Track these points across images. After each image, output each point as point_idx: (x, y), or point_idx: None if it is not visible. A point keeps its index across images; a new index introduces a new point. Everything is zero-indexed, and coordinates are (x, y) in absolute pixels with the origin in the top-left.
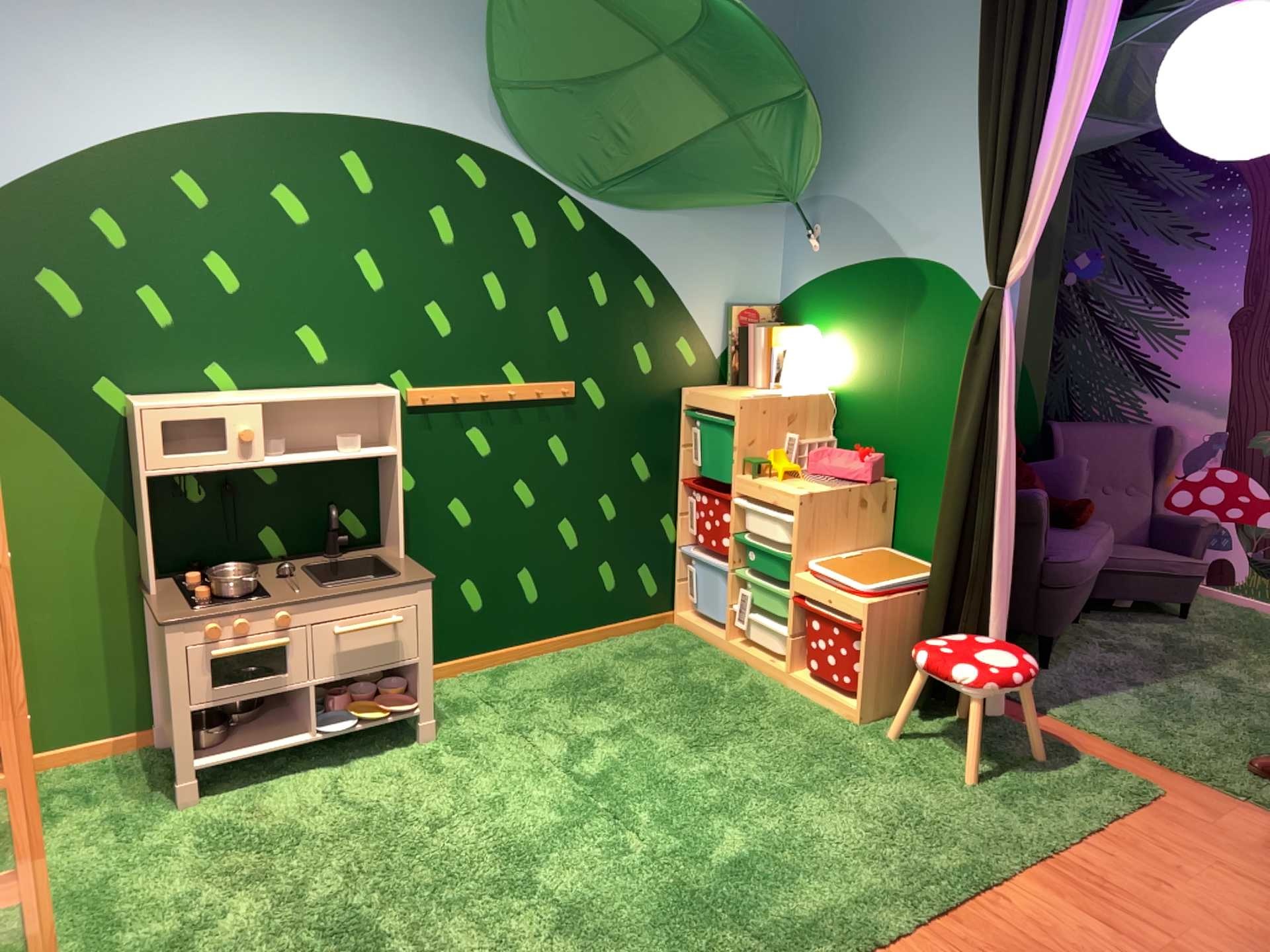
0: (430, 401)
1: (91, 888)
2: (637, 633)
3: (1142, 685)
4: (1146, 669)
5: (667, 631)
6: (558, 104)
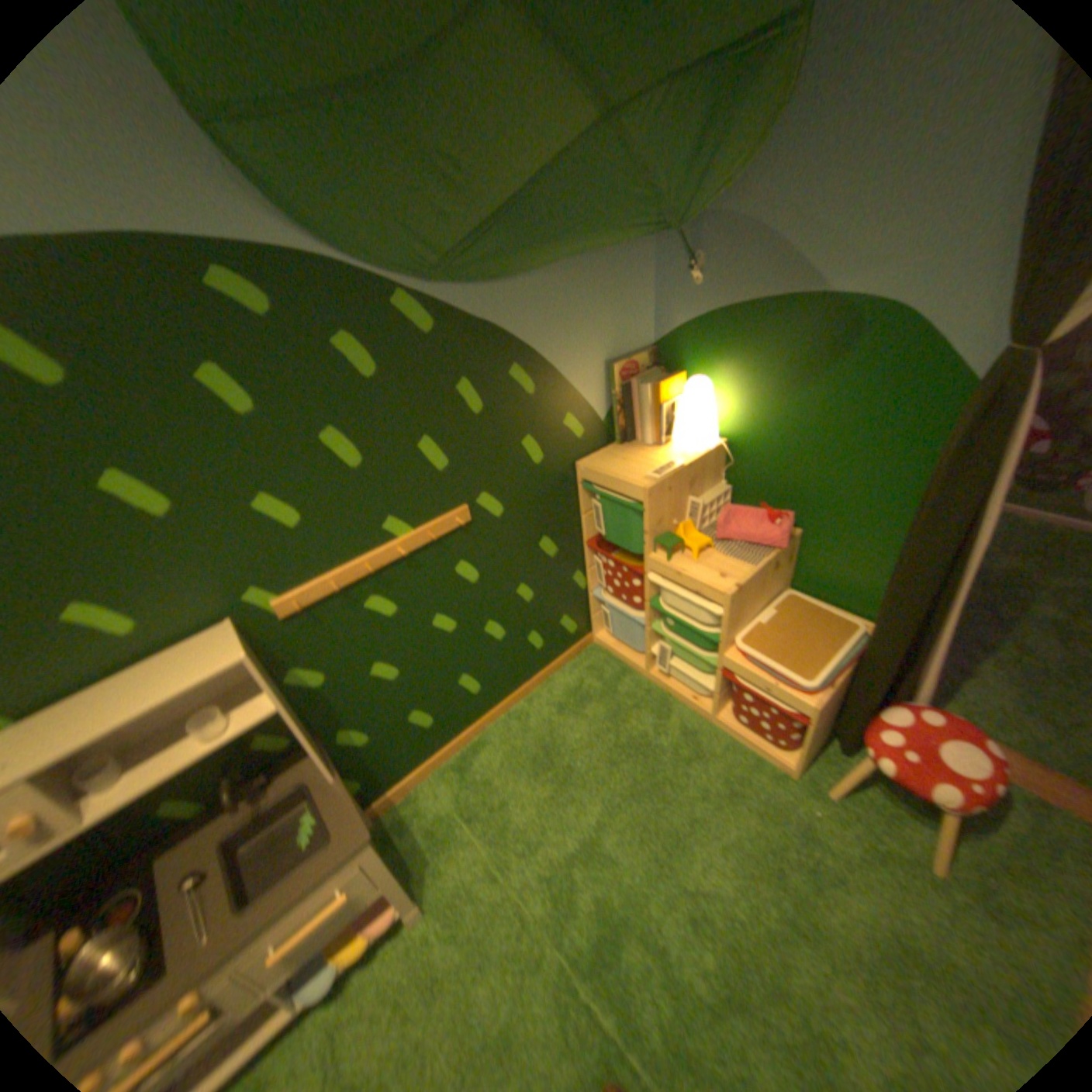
0: (307, 600)
1: None
2: (566, 664)
3: (995, 651)
4: (985, 623)
5: (589, 655)
6: (337, 138)
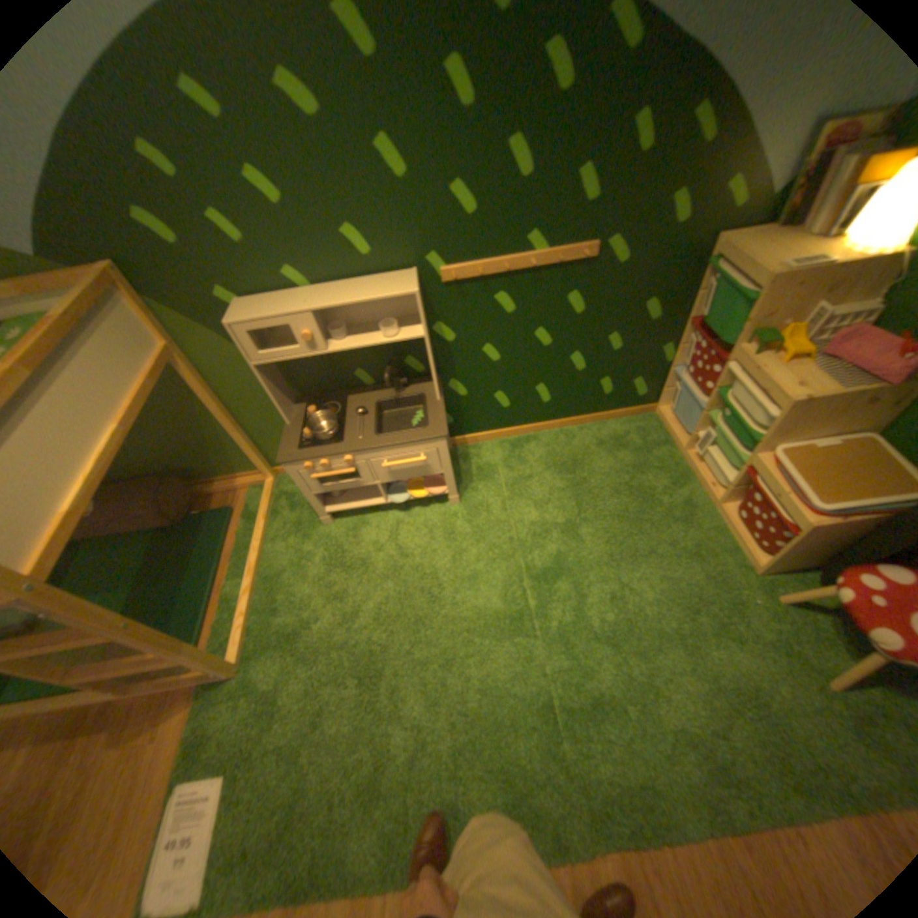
0: (461, 277)
1: (275, 576)
2: (623, 419)
3: None
4: None
5: (645, 421)
6: None
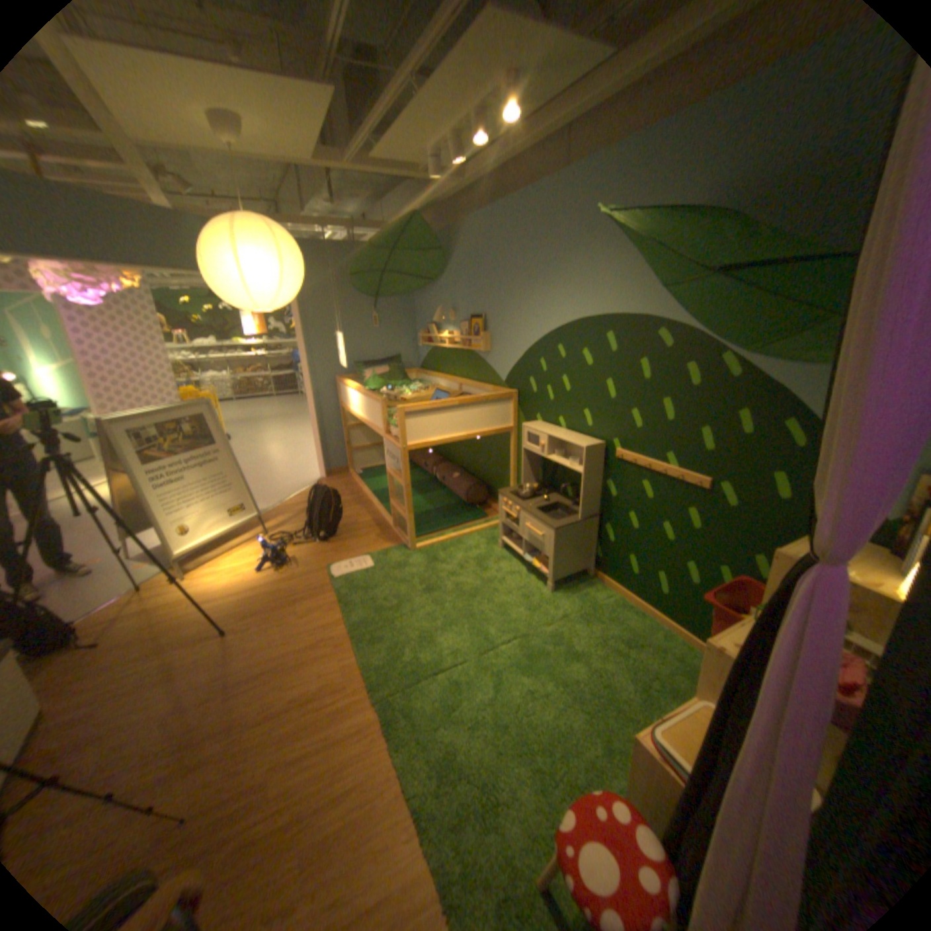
0: (624, 459)
1: (461, 544)
2: None
3: None
4: None
5: None
6: (706, 289)
